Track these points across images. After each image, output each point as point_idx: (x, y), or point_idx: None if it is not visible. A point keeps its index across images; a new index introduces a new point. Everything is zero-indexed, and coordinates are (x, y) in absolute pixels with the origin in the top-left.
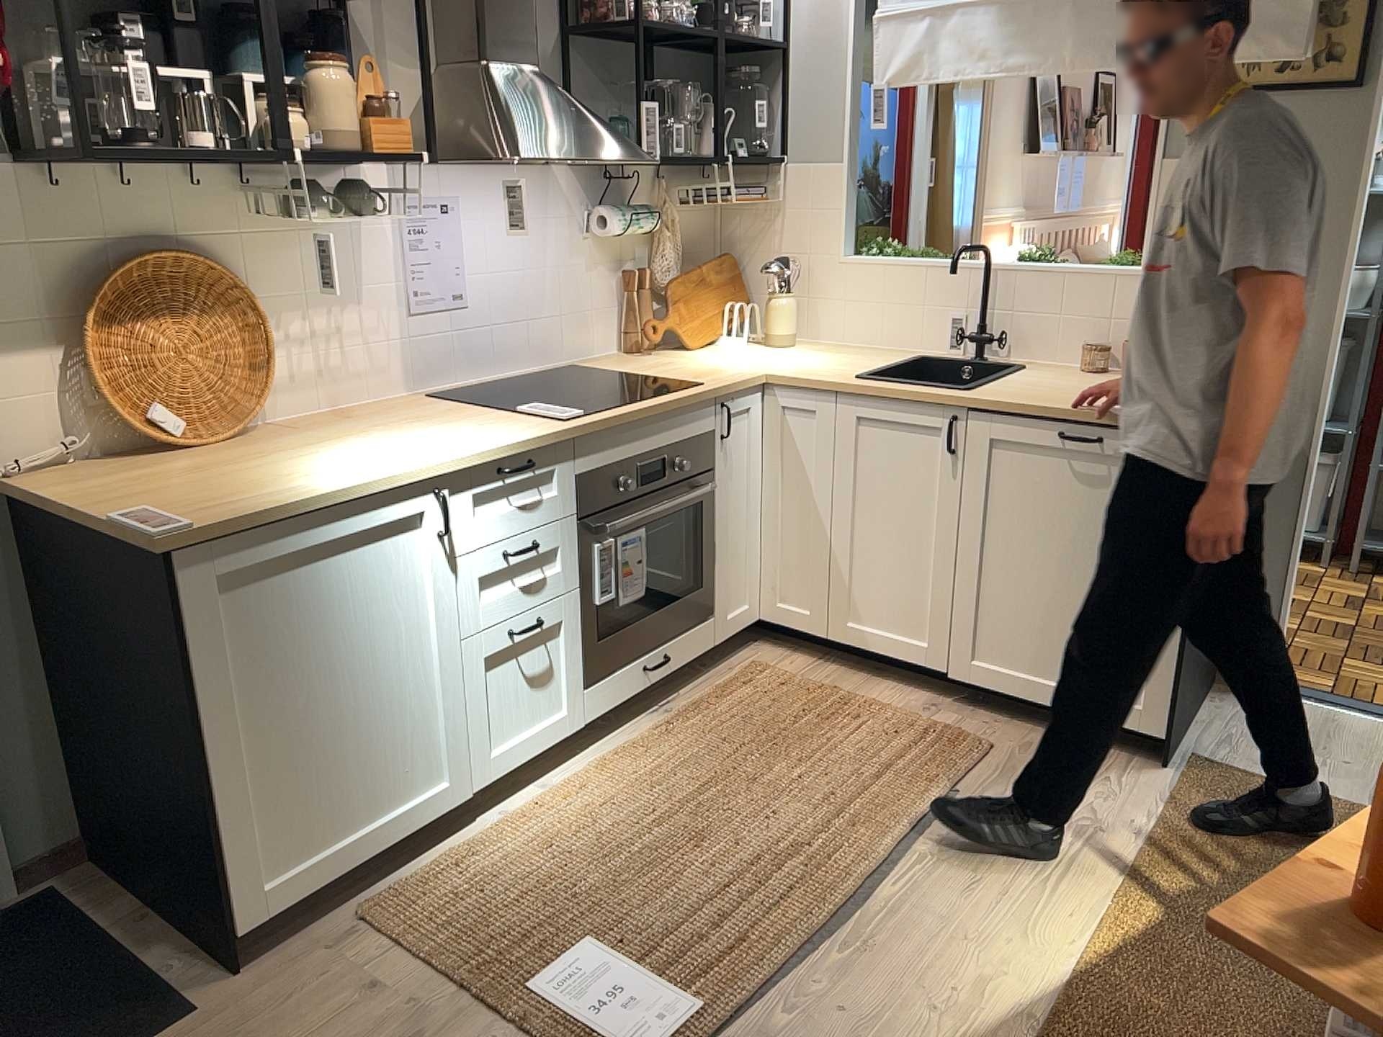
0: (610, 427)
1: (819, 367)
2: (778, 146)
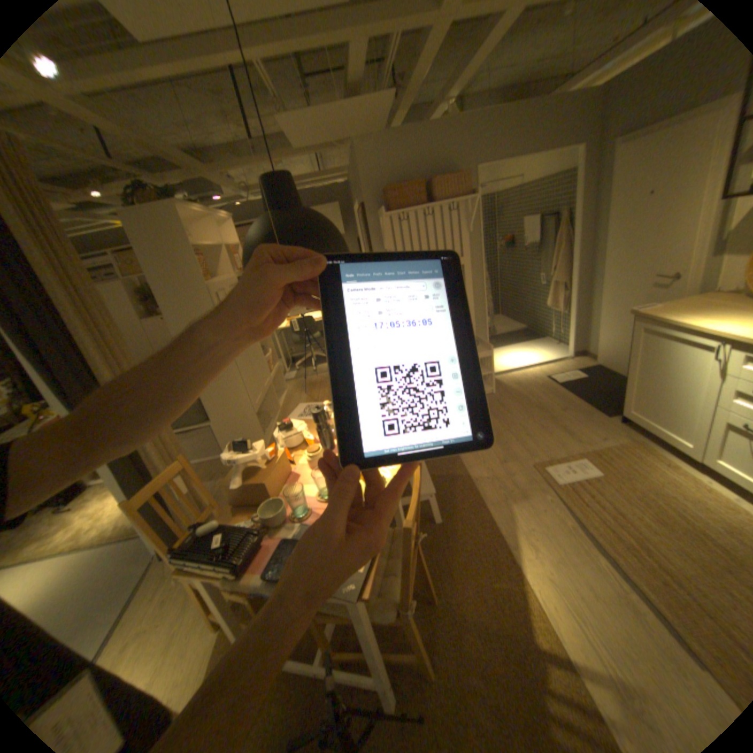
0: None
1: None
2: None
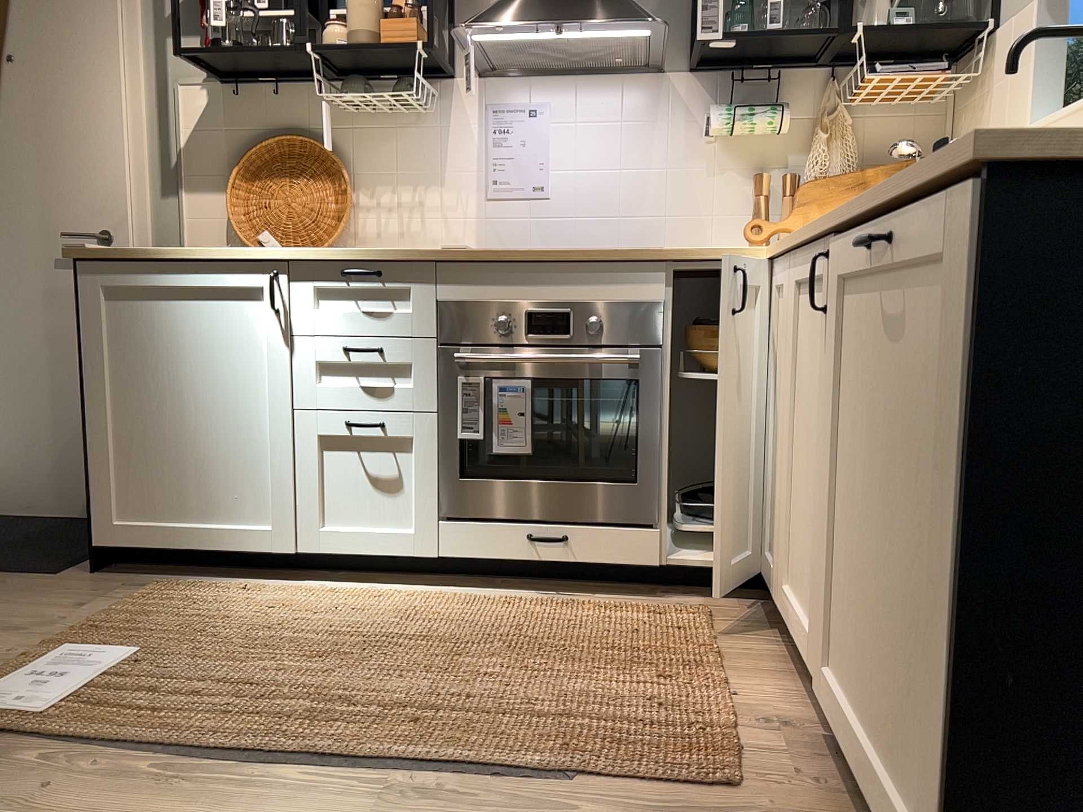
0: (482, 262)
1: None
2: (989, 15)
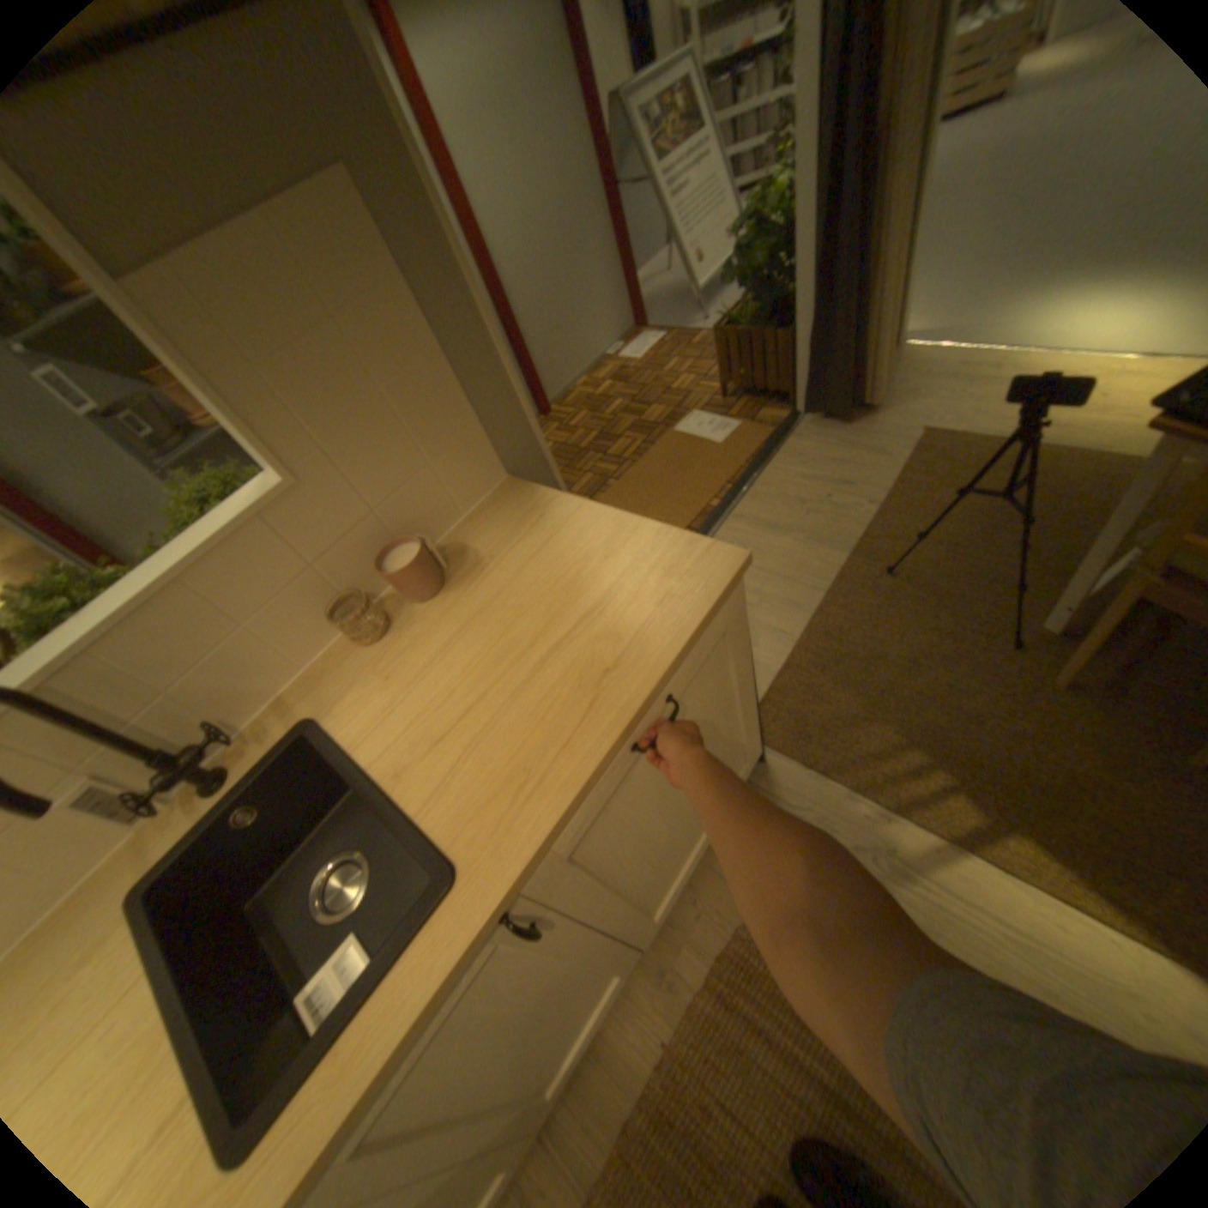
0: None
1: None
2: None
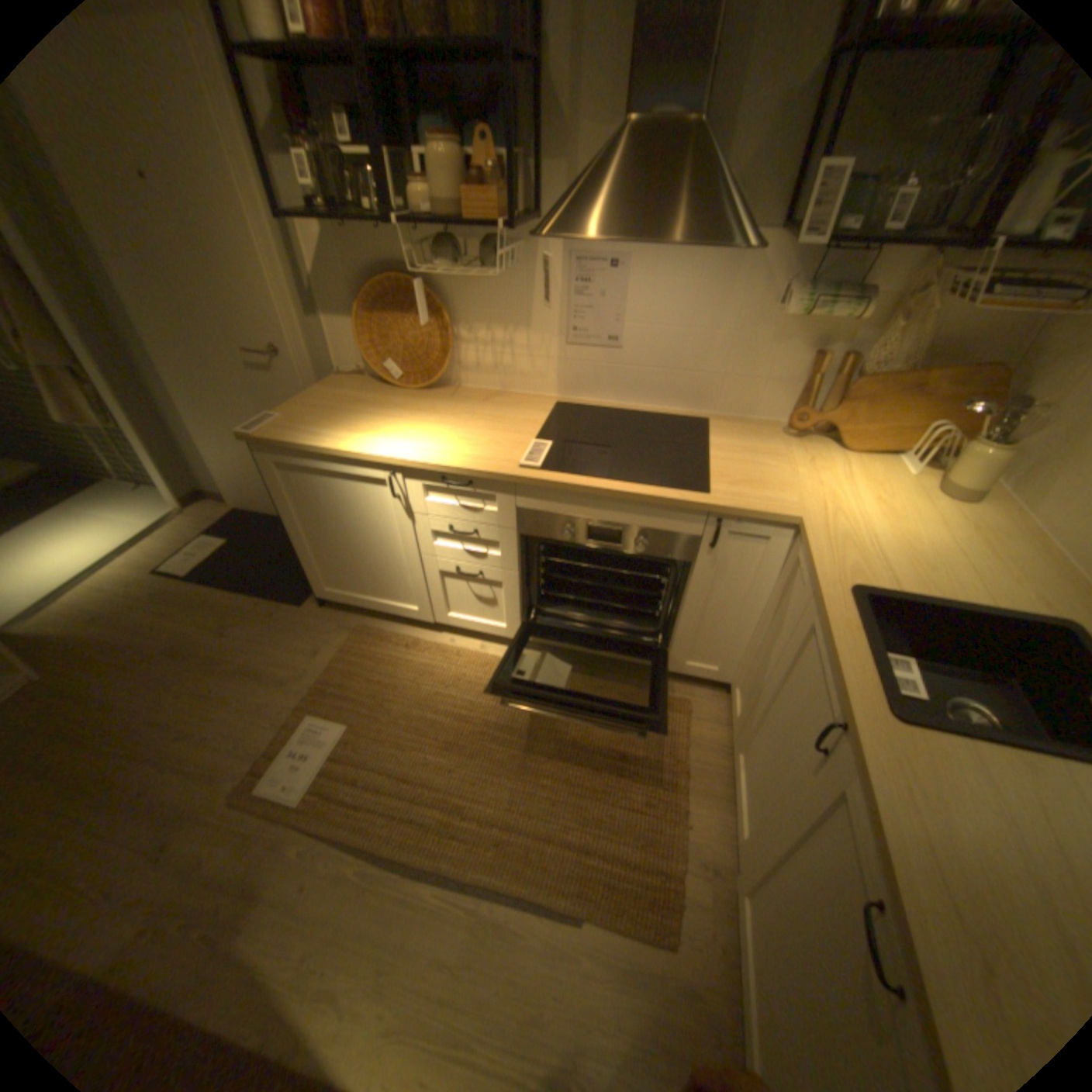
0: (552, 488)
1: (873, 546)
2: None
